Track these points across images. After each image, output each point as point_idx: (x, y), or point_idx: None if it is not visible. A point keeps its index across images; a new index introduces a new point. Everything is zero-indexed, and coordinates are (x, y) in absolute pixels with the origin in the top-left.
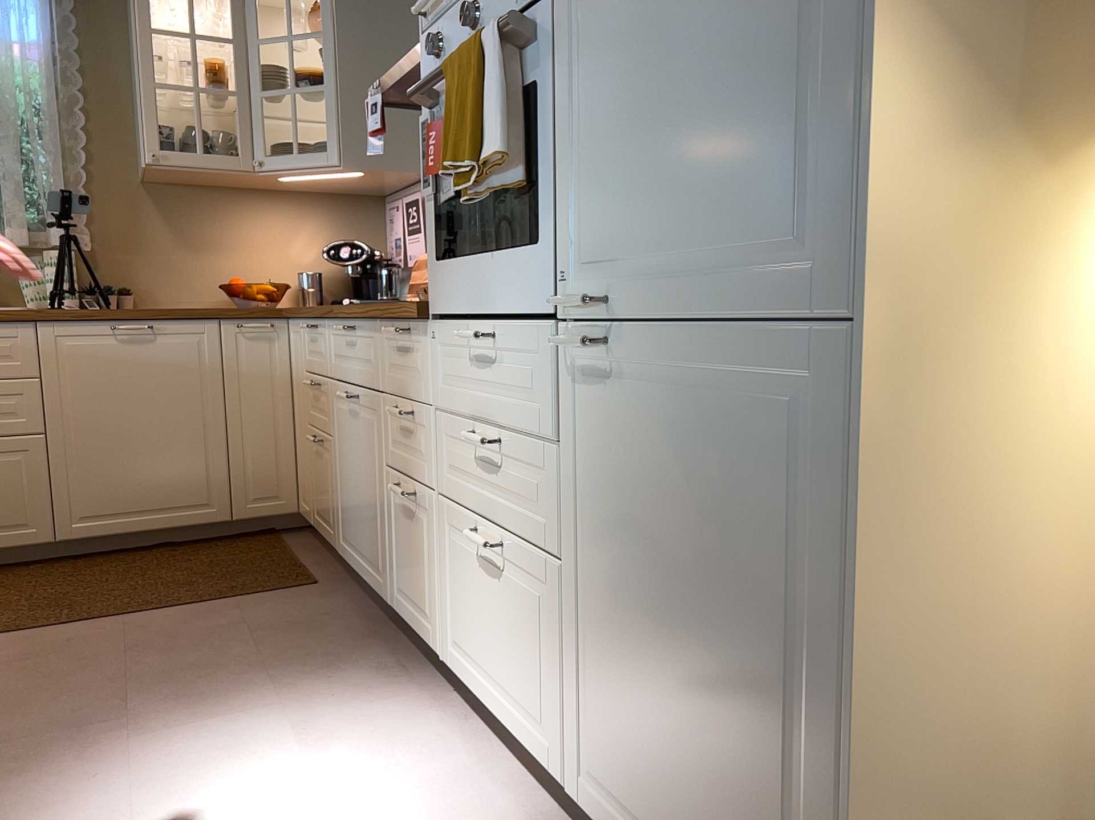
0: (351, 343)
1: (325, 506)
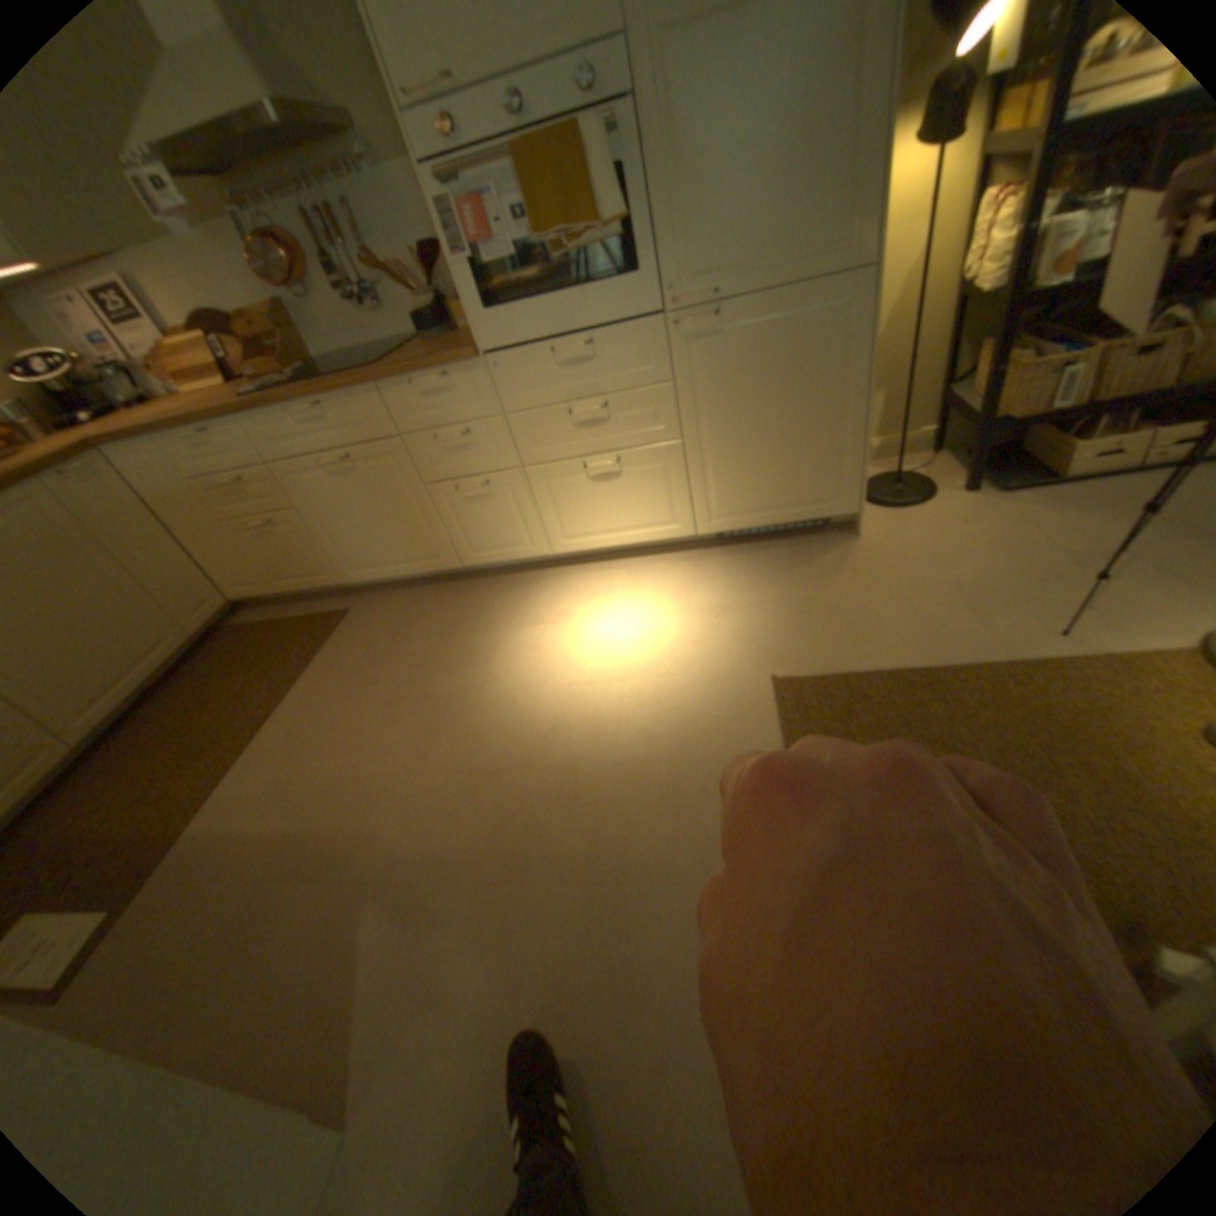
0: (312, 419)
1: (299, 567)
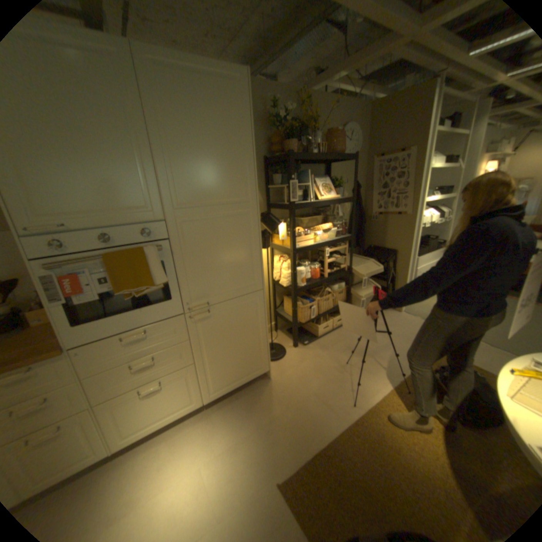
0: None
1: None
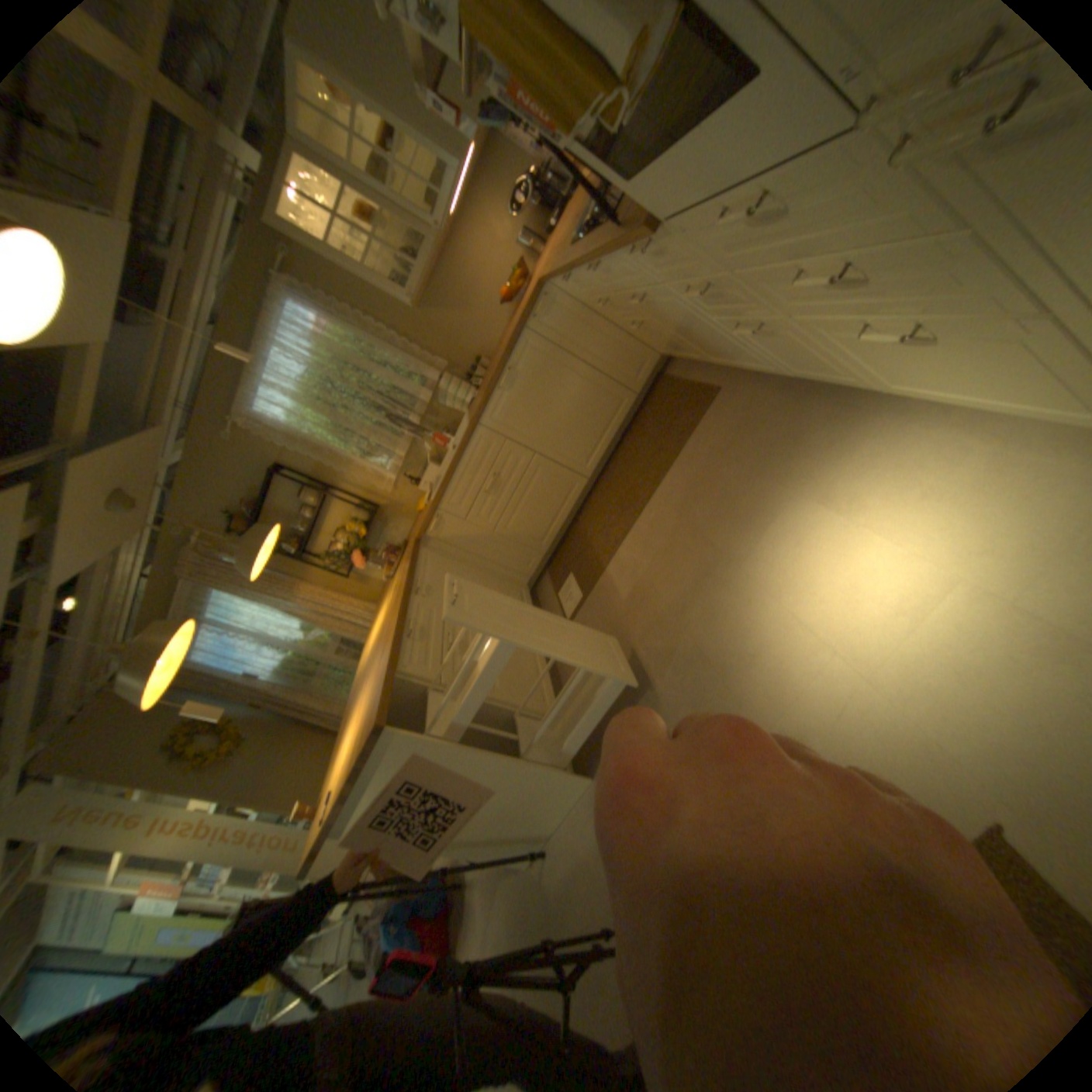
0: (607, 267)
1: (681, 345)
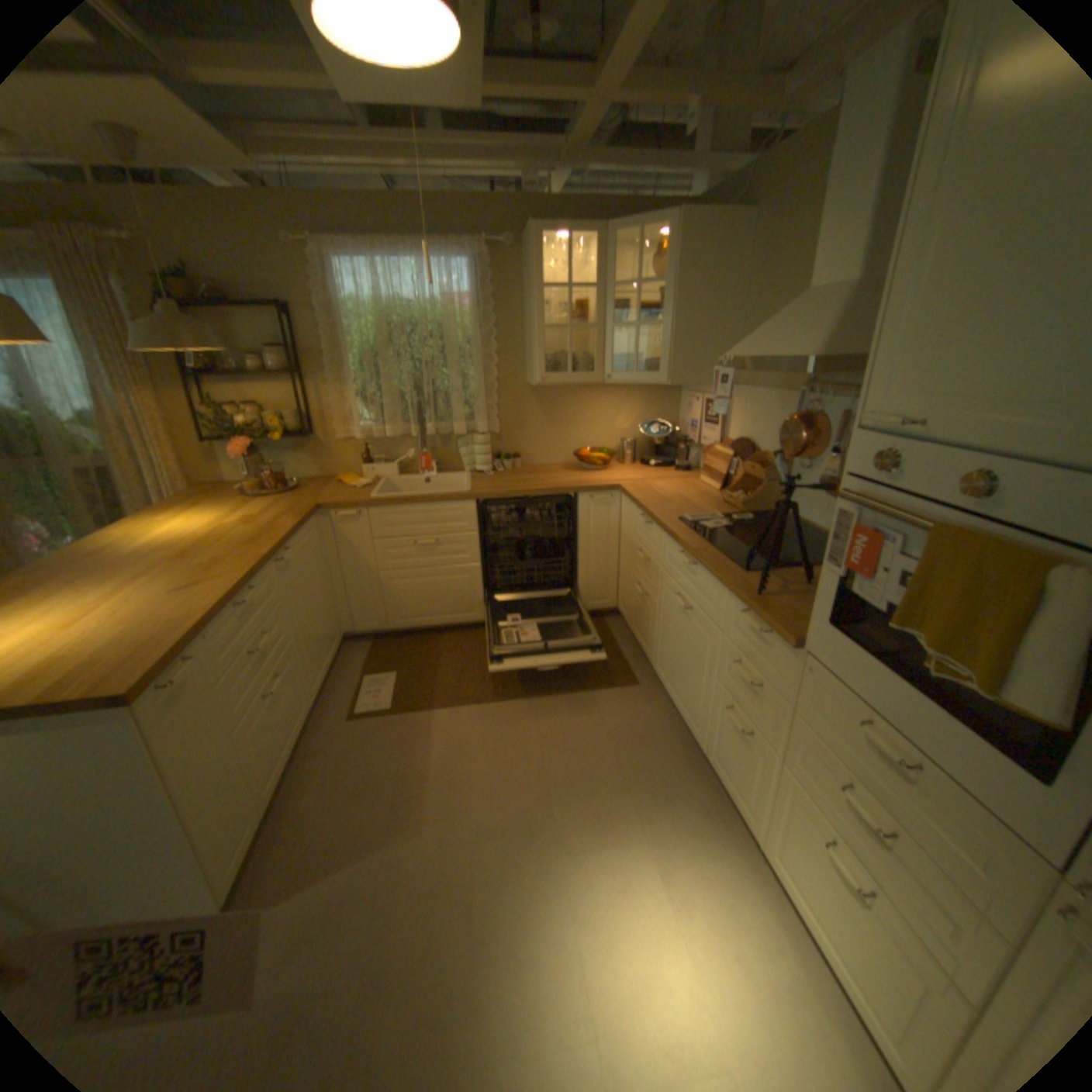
0: (689, 569)
1: (642, 631)
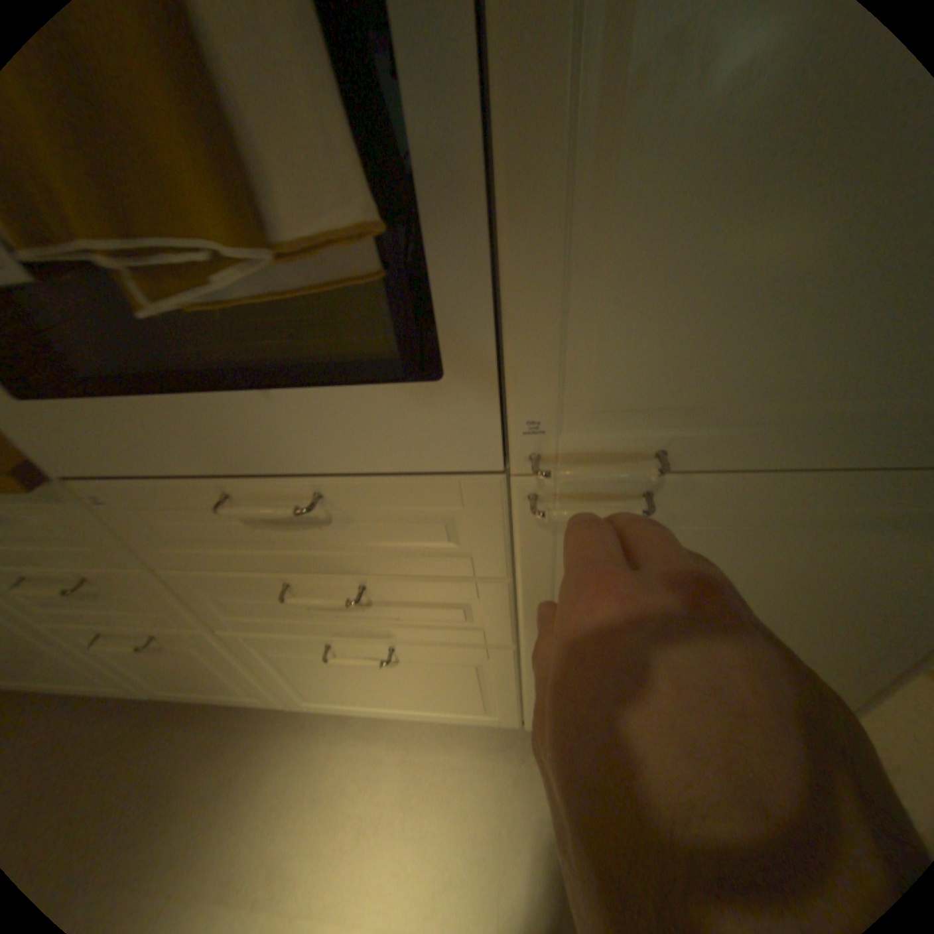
0: None
1: None
